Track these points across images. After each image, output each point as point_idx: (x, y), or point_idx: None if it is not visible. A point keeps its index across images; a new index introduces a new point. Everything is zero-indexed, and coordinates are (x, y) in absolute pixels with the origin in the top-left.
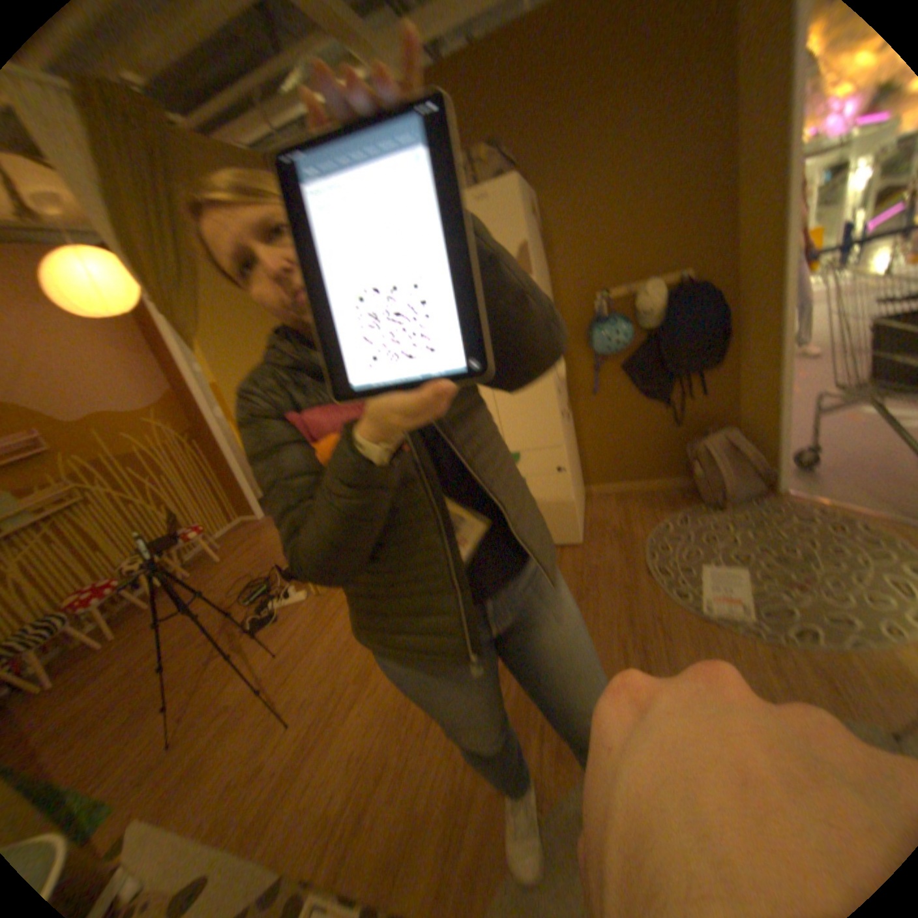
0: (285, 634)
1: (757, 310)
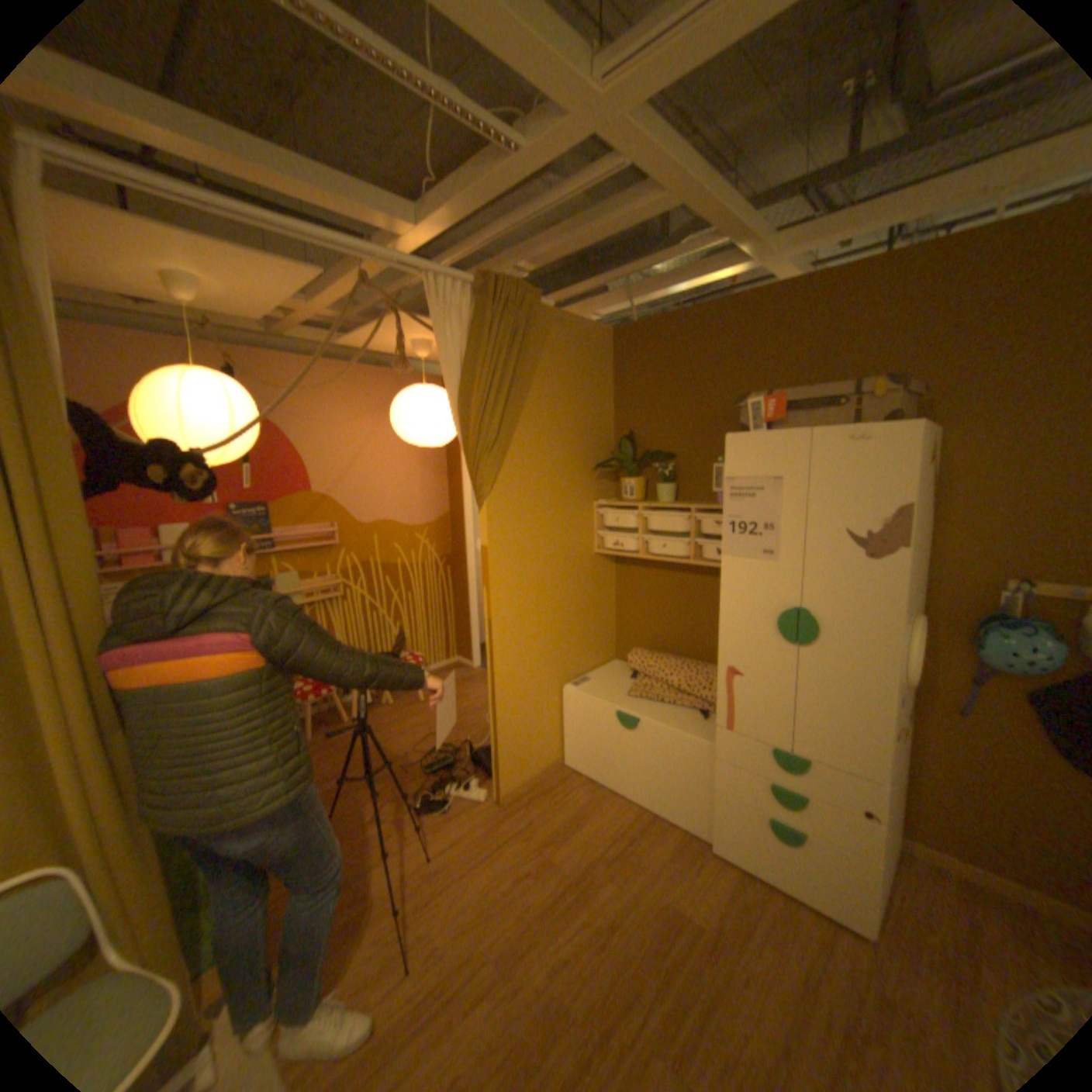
0: (448, 839)
1: None
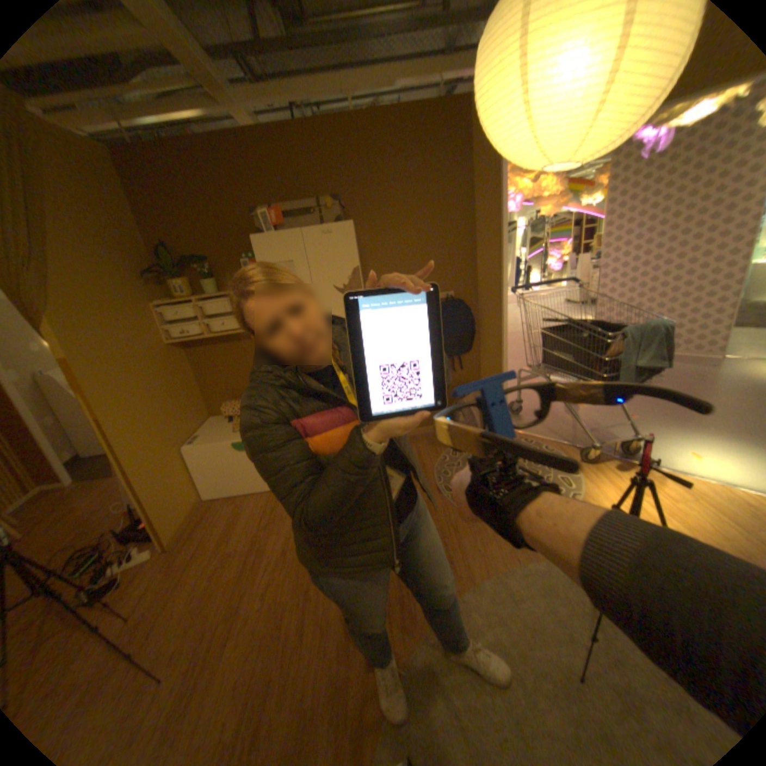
0: (134, 598)
1: (487, 321)
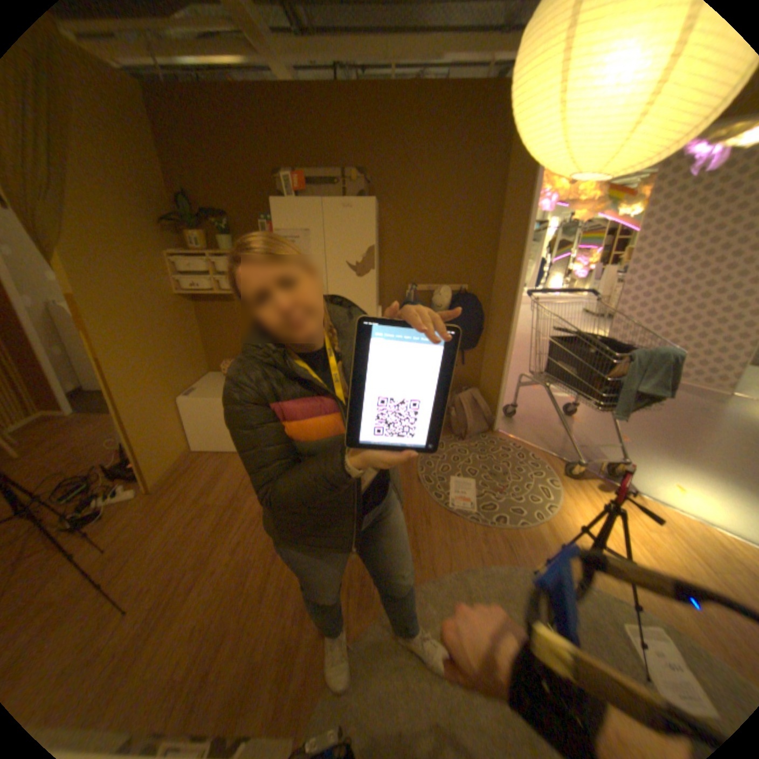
0: (113, 532)
1: (496, 321)
